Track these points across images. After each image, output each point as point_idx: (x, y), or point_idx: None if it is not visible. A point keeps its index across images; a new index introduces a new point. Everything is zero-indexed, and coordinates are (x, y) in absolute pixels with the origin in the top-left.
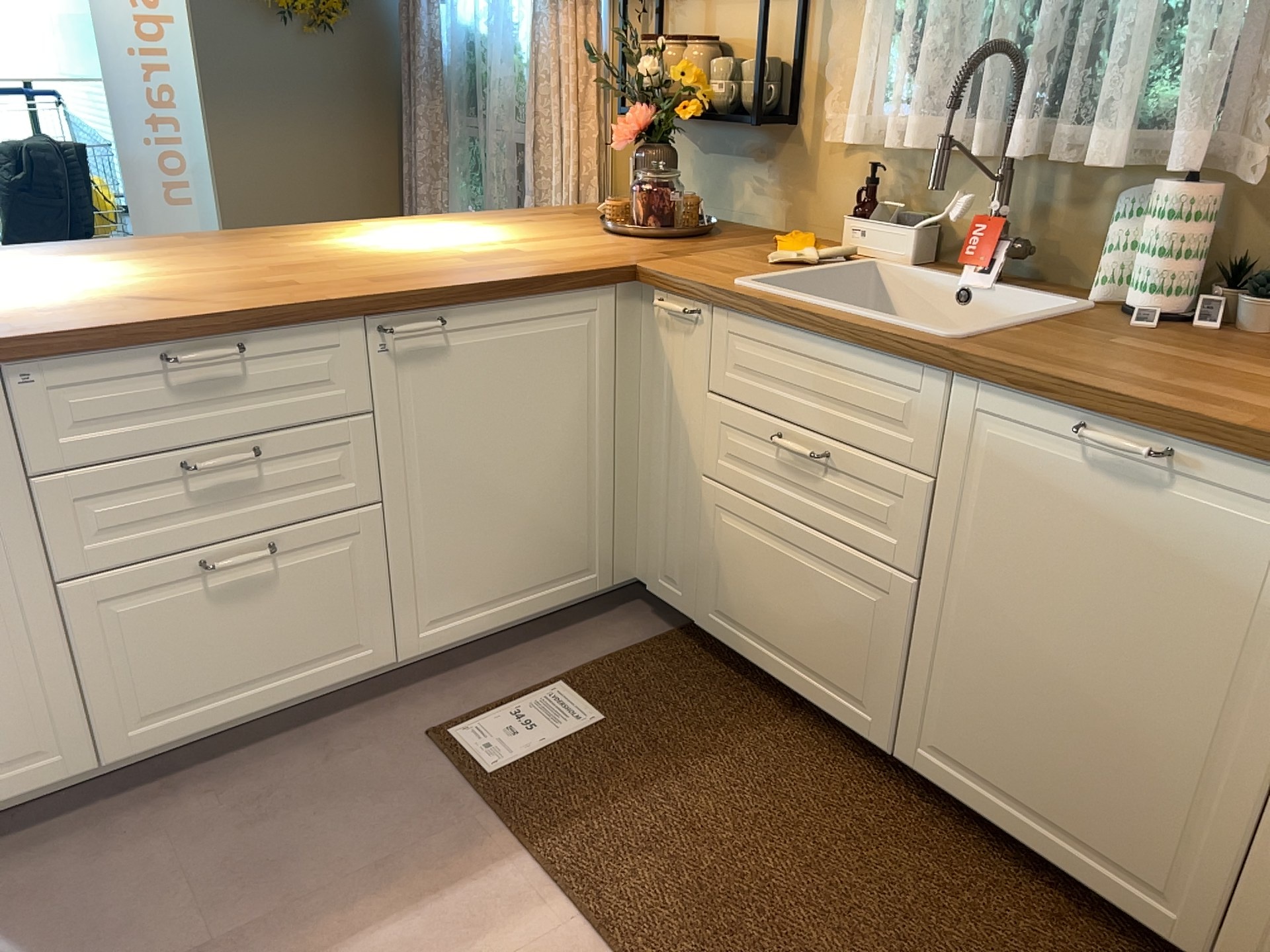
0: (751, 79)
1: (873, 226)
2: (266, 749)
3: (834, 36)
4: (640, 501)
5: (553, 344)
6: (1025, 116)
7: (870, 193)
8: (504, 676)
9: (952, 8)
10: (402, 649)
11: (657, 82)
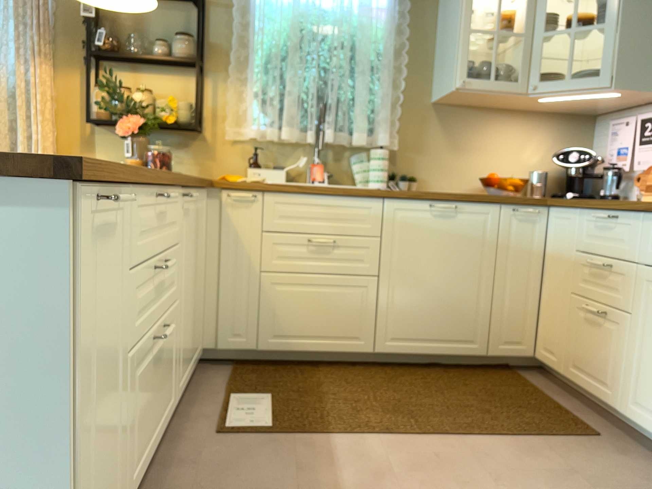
0: (185, 109)
1: (265, 170)
2: (150, 485)
3: (229, 95)
4: (206, 303)
5: (199, 215)
6: (331, 127)
7: (256, 158)
8: (201, 406)
9: (295, 89)
10: (174, 400)
11: (139, 105)
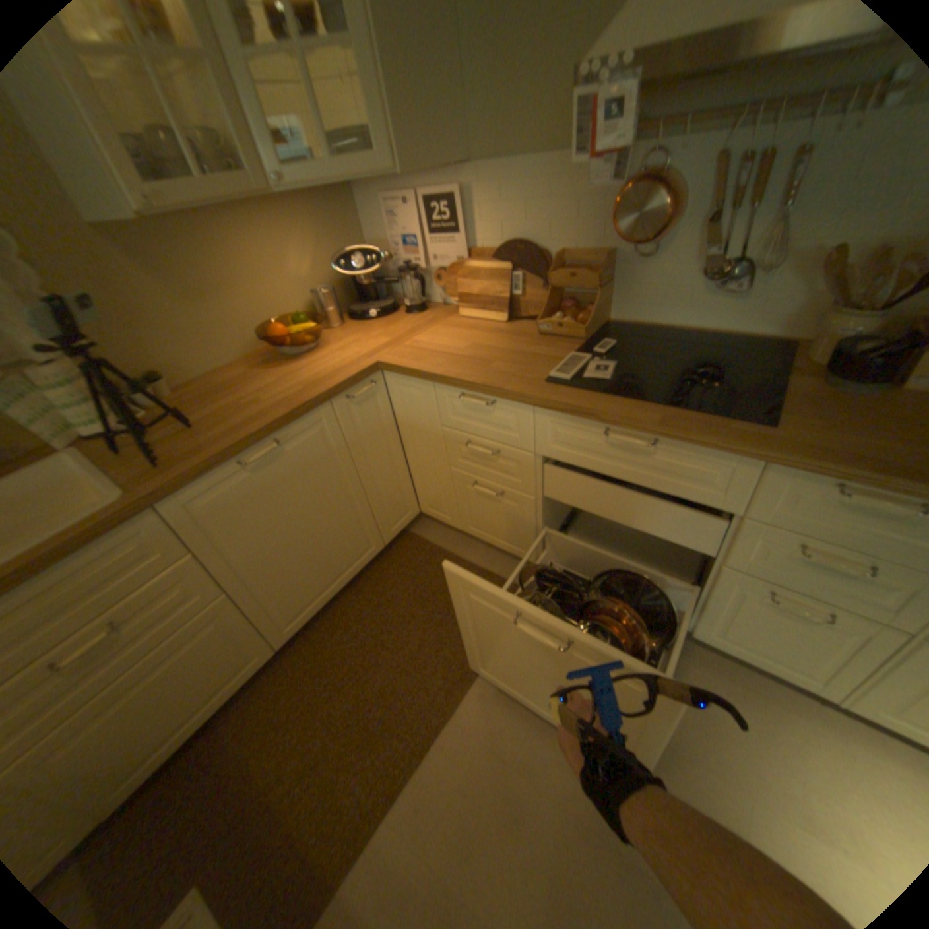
0: None
1: None
2: None
3: None
4: None
5: None
6: None
7: None
8: None
9: None
10: None
11: None
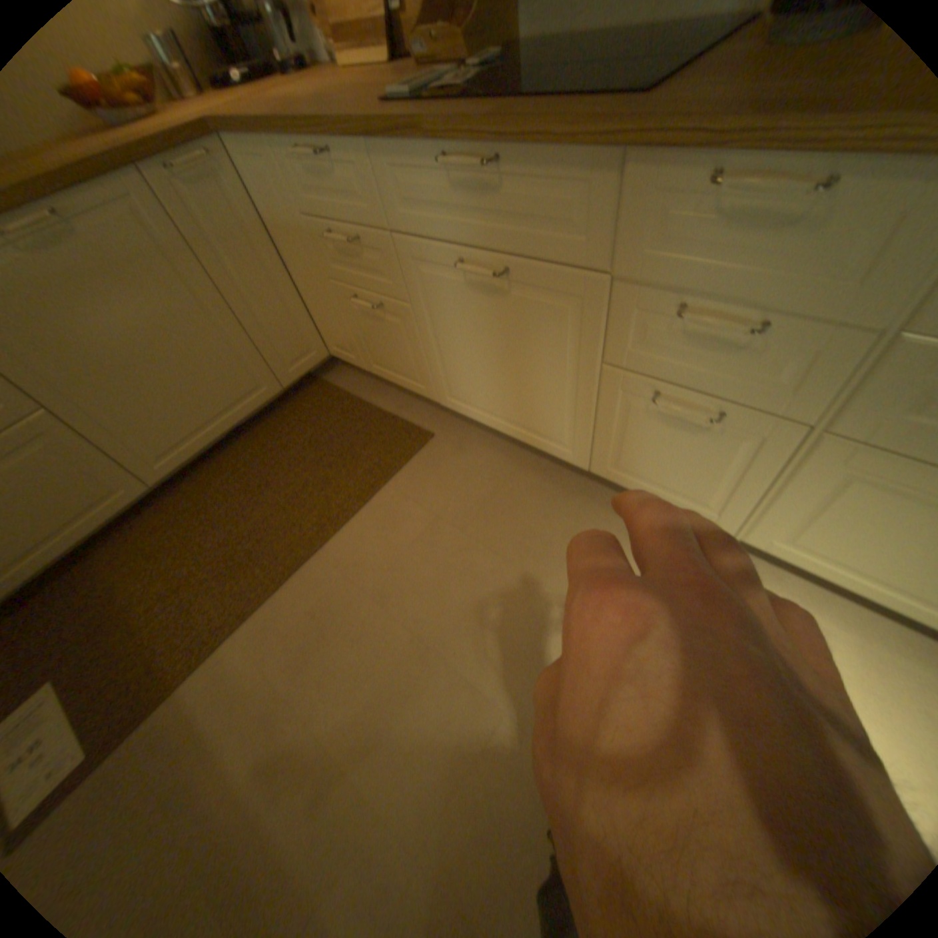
0: None
1: None
2: None
3: None
4: None
5: None
6: None
7: None
8: None
9: None
10: None
11: None
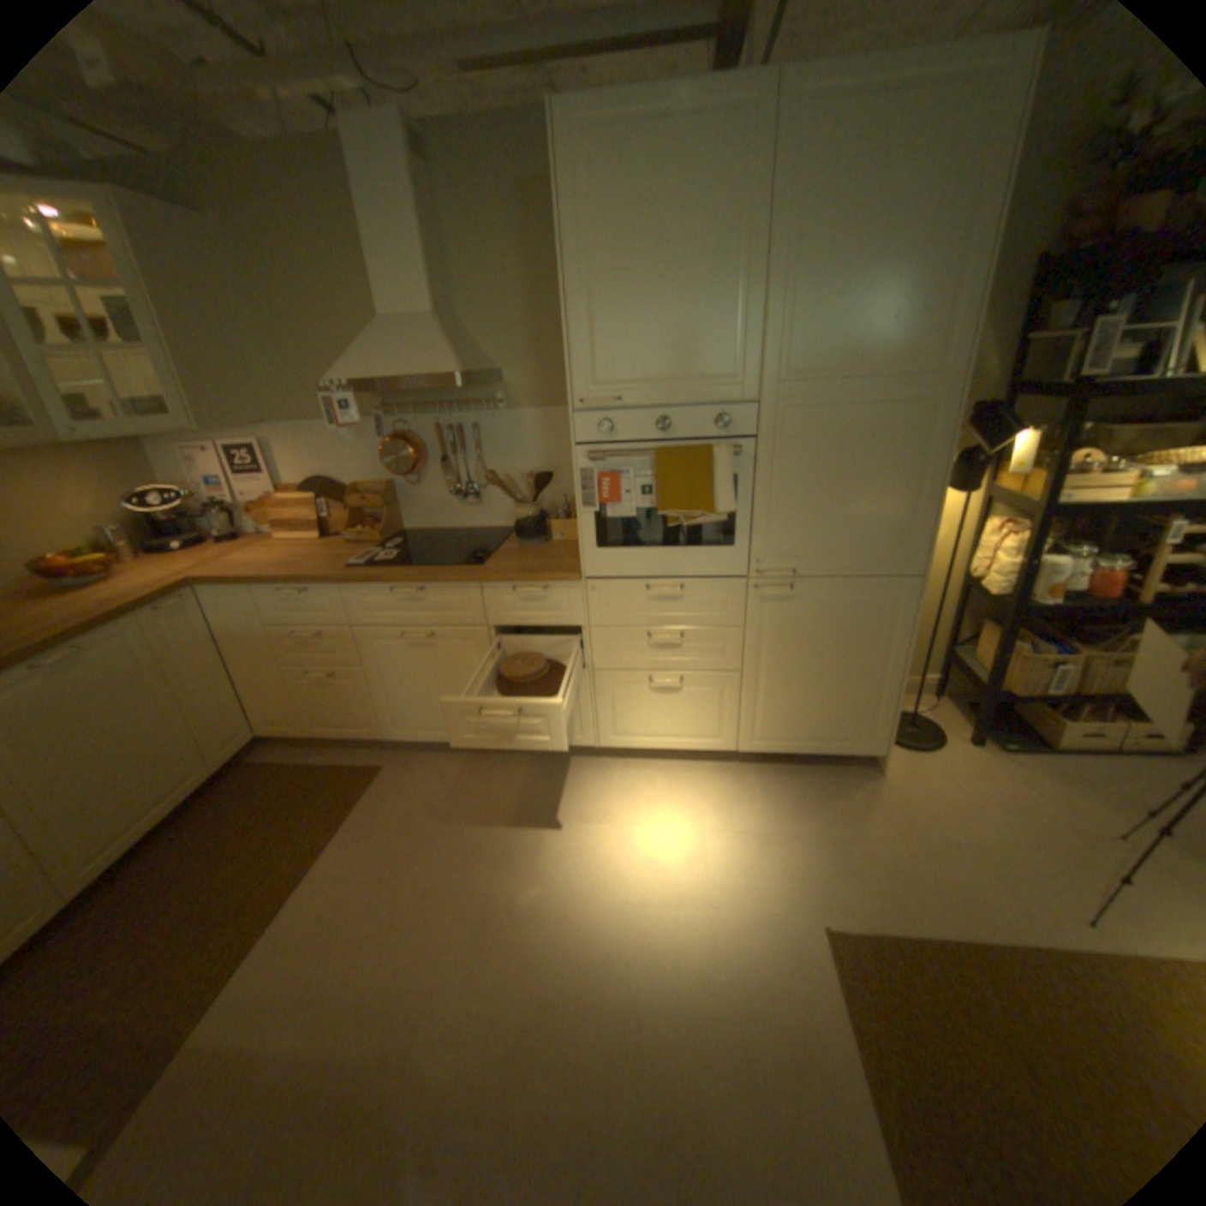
0: None
1: None
2: None
3: None
4: None
5: None
6: None
7: None
8: None
9: None
10: None
11: None
